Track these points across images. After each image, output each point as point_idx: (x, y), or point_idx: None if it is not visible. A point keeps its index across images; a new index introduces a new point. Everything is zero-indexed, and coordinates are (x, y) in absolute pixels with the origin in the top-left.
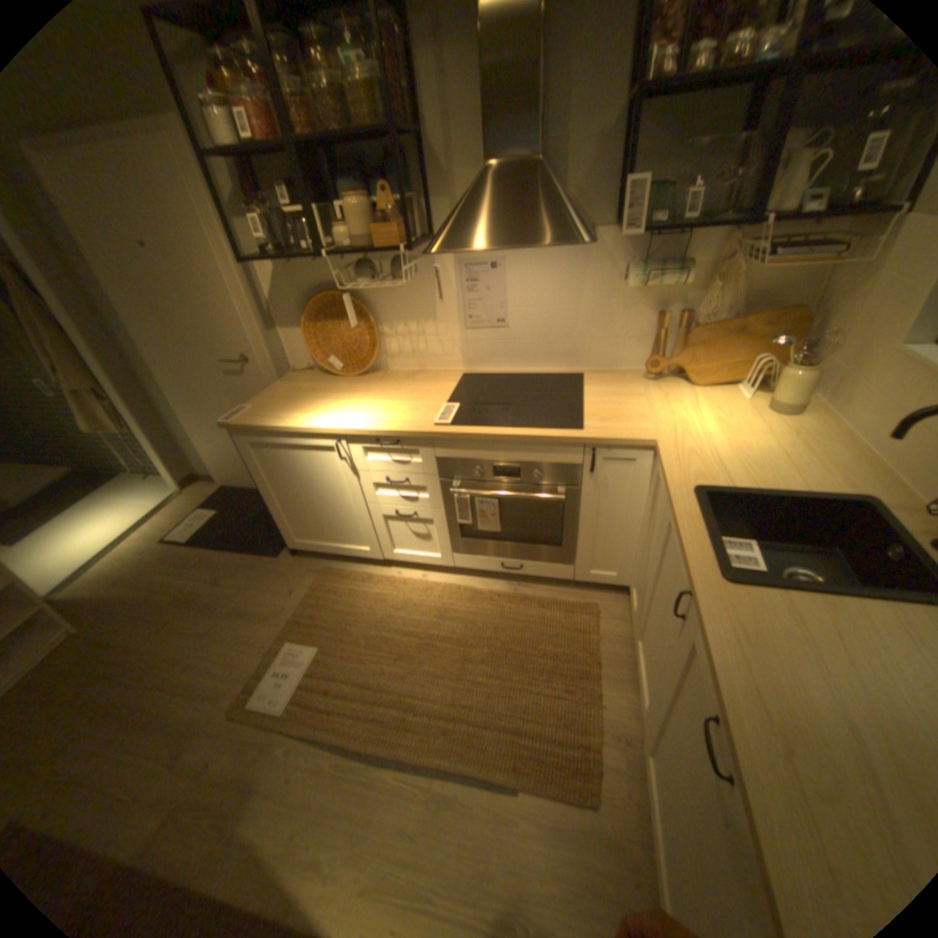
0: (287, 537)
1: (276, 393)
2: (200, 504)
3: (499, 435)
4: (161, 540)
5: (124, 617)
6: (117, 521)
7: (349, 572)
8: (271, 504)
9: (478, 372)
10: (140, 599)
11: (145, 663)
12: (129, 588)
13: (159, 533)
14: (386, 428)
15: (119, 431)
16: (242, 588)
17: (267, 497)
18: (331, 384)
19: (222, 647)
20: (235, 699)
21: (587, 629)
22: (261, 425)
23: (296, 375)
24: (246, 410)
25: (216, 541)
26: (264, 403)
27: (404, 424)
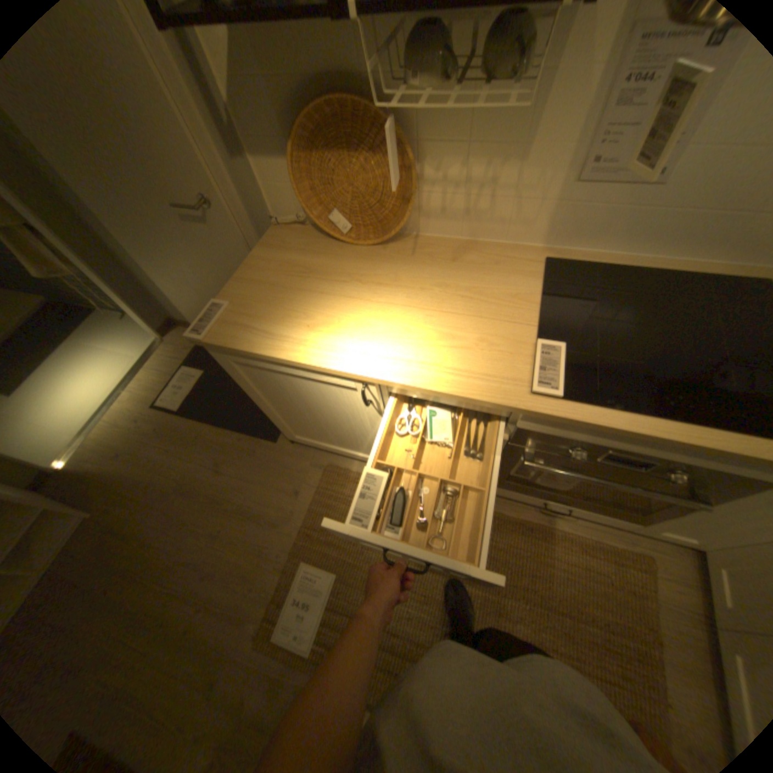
0: (285, 428)
1: (258, 273)
2: (184, 360)
3: (664, 437)
4: (151, 405)
5: (131, 503)
6: (103, 375)
7: (357, 474)
8: (265, 405)
9: (569, 251)
10: (143, 482)
11: (161, 566)
12: (130, 466)
13: (147, 395)
14: (450, 388)
15: (76, 269)
16: (245, 482)
17: (261, 399)
18: (337, 261)
19: (235, 557)
20: (259, 629)
21: (644, 593)
22: (248, 350)
23: (281, 234)
24: (221, 313)
25: (208, 414)
26: (245, 296)
27: (478, 382)
